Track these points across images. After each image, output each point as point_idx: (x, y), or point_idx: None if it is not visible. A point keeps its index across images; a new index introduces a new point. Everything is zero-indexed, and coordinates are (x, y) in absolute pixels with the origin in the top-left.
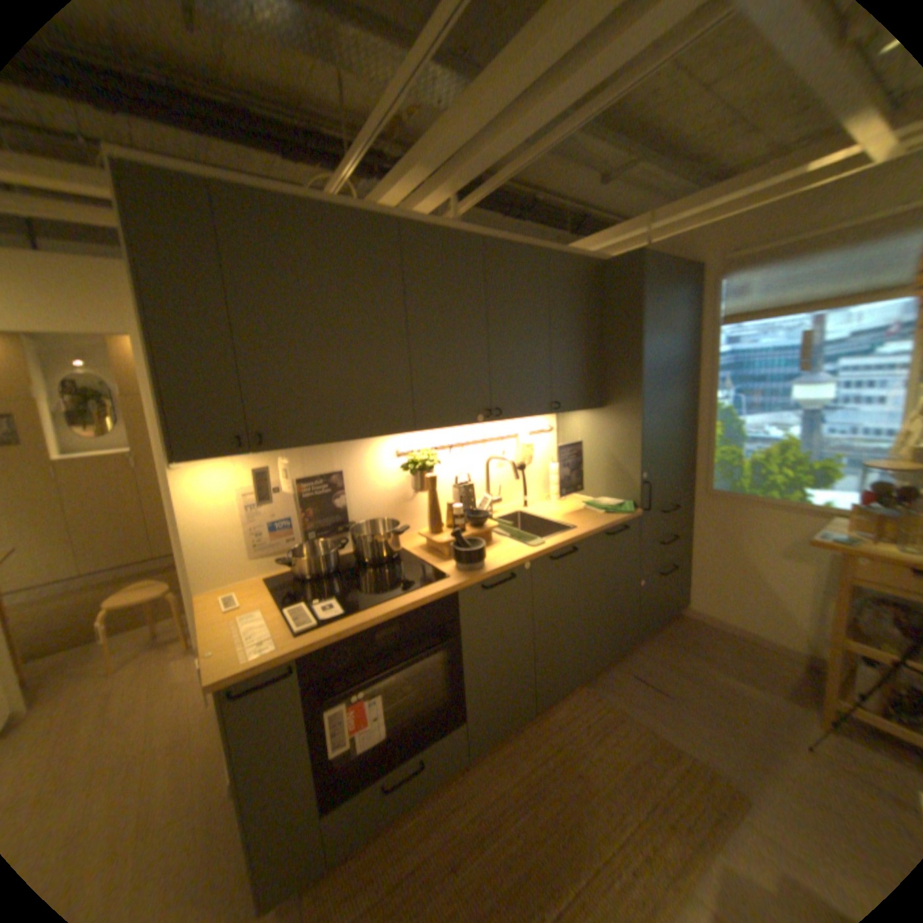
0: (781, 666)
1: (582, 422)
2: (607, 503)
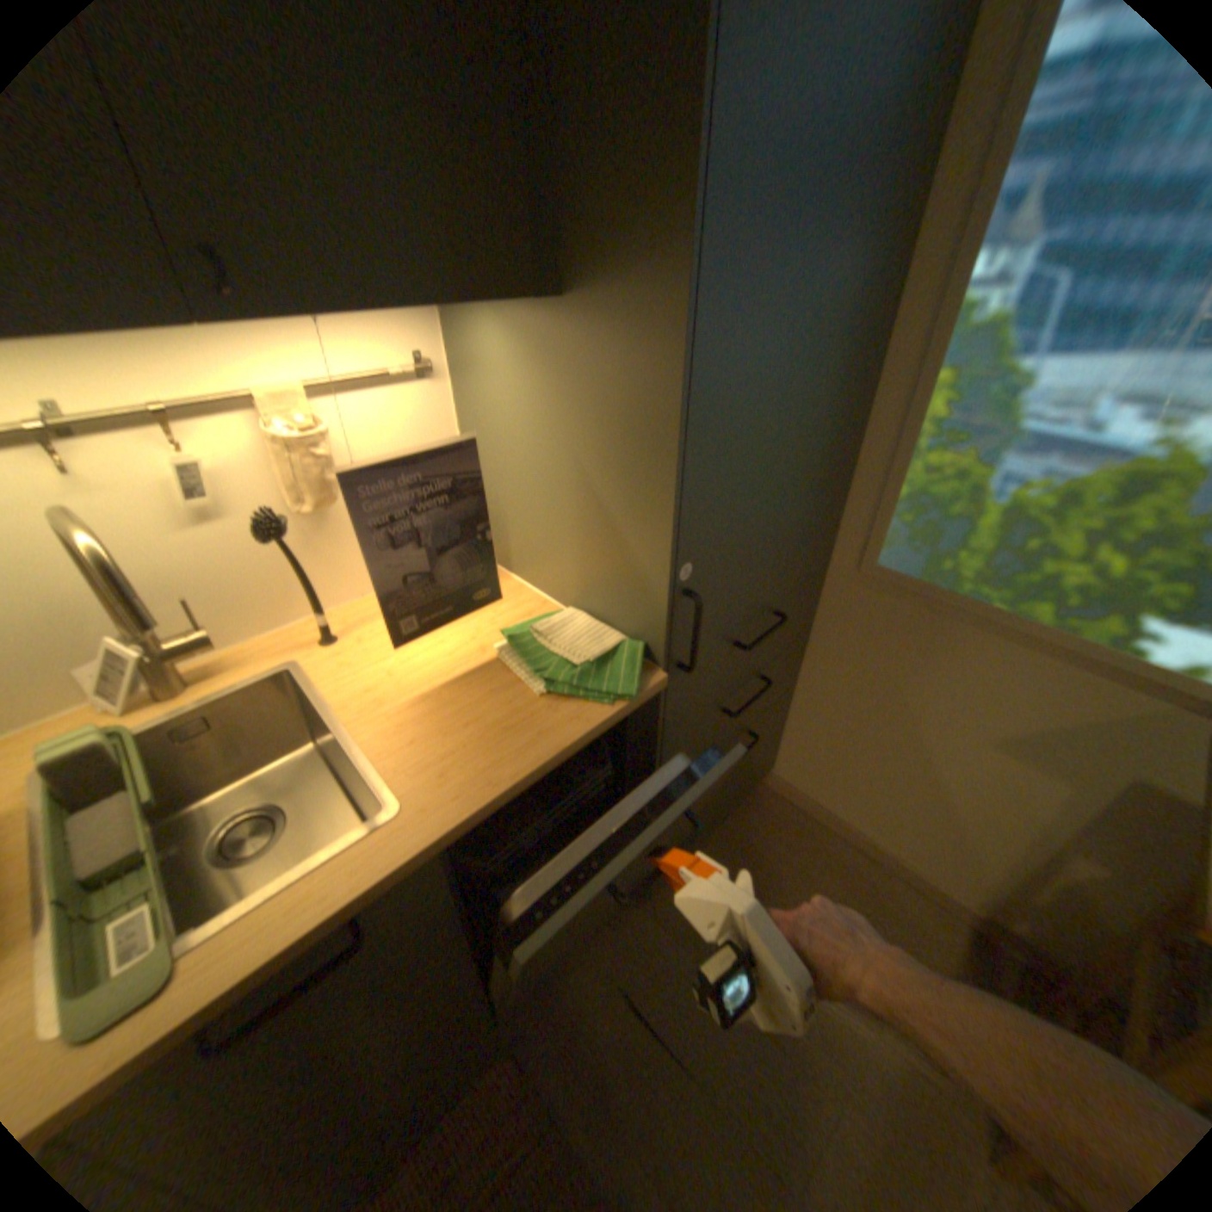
0: (924, 929)
1: (511, 349)
2: (572, 640)
